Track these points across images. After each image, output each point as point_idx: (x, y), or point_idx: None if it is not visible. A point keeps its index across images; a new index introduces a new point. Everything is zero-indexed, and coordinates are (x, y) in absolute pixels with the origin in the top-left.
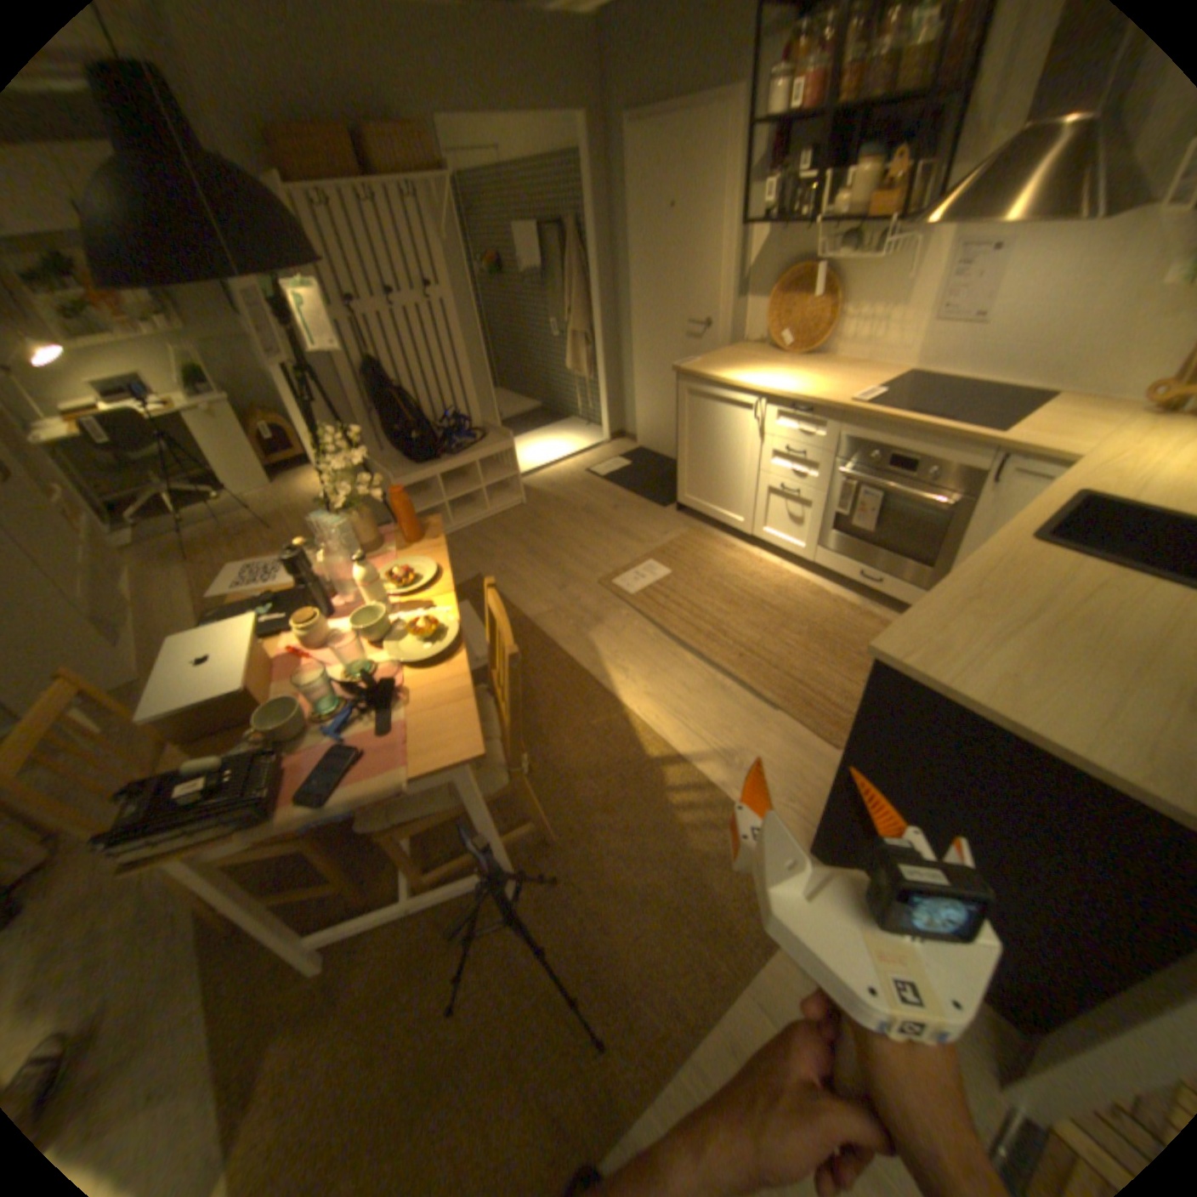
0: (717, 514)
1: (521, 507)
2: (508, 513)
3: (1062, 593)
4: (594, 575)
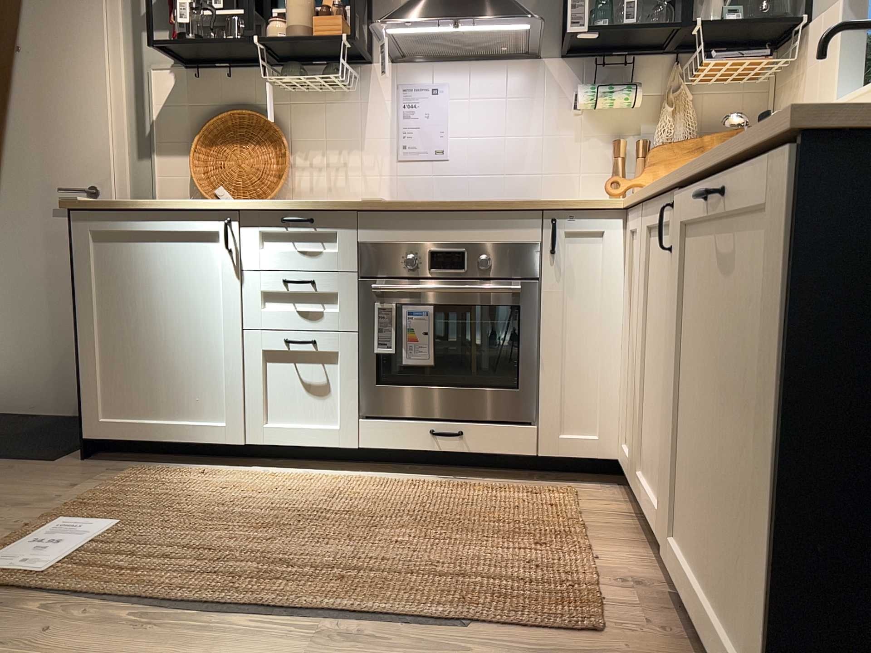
0: (175, 430)
1: None
2: None
3: None
4: None
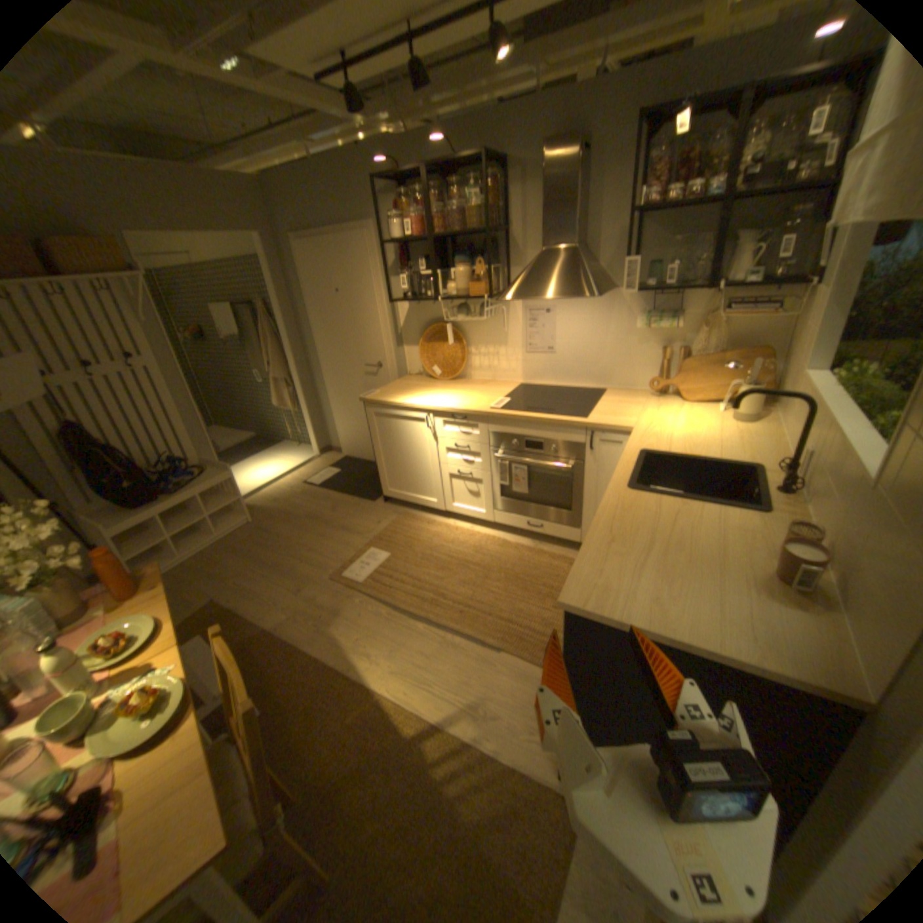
0: (417, 499)
1: (249, 524)
2: (237, 532)
3: (659, 524)
4: (325, 571)
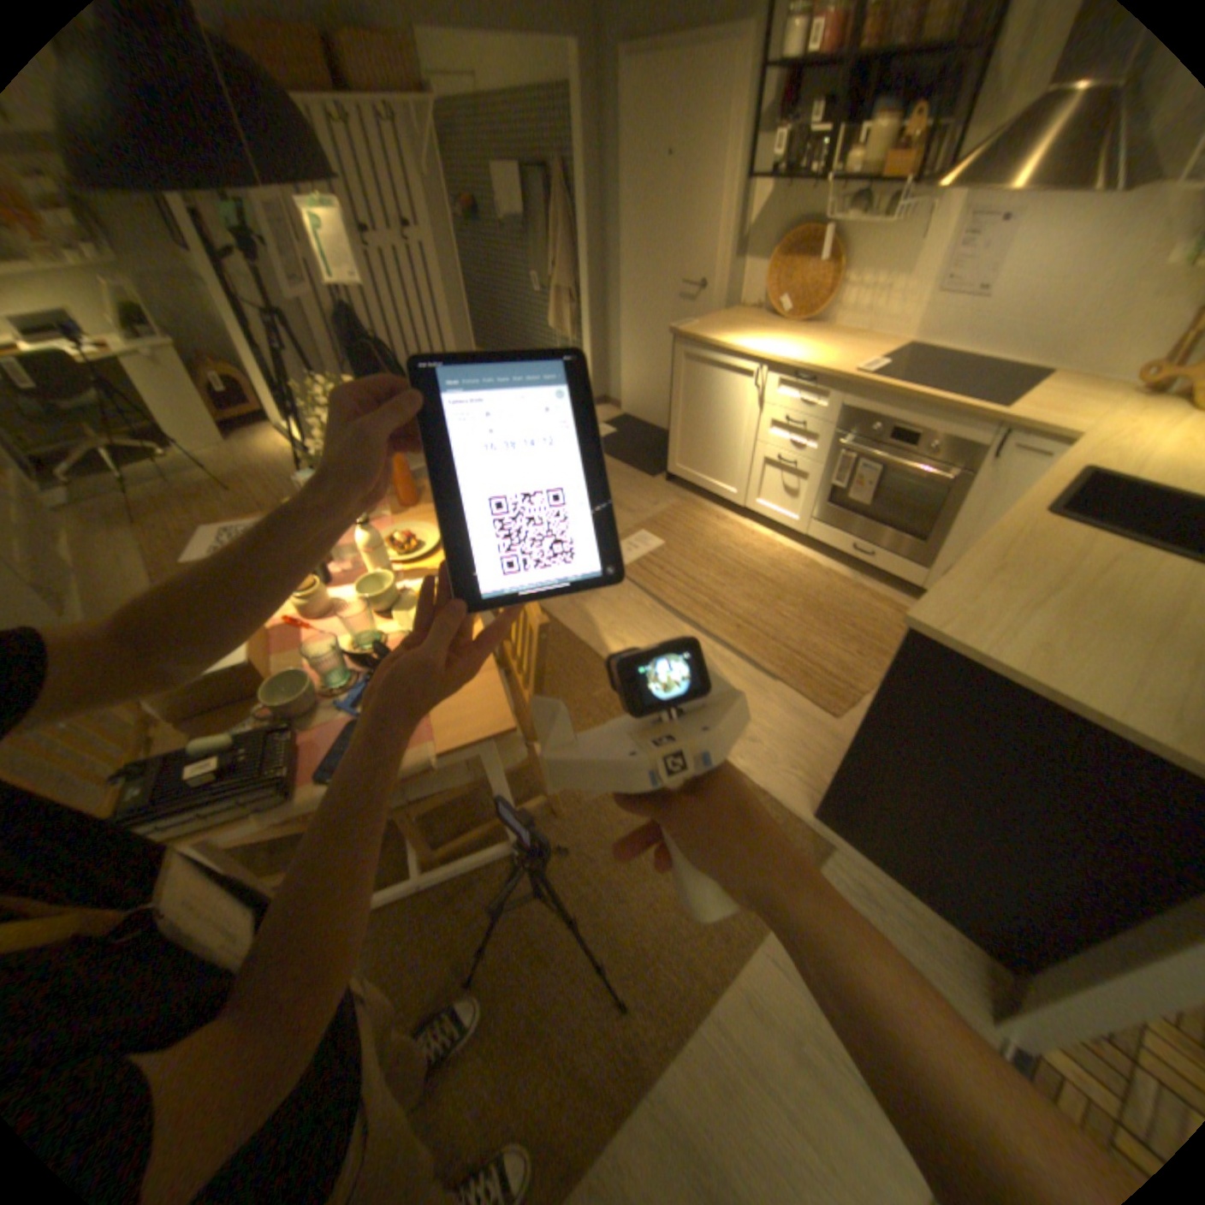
0: (709, 484)
1: None
2: None
3: (1080, 565)
4: None
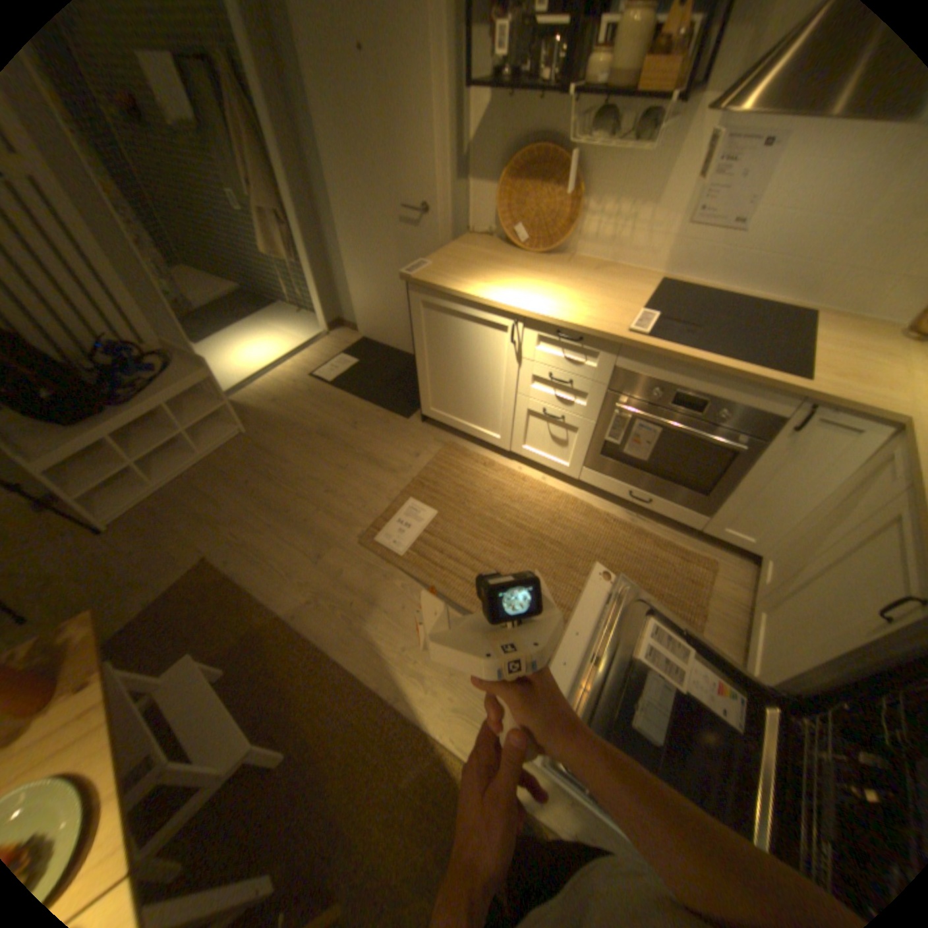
0: (470, 429)
1: (241, 437)
2: (226, 449)
3: None
4: (351, 530)
